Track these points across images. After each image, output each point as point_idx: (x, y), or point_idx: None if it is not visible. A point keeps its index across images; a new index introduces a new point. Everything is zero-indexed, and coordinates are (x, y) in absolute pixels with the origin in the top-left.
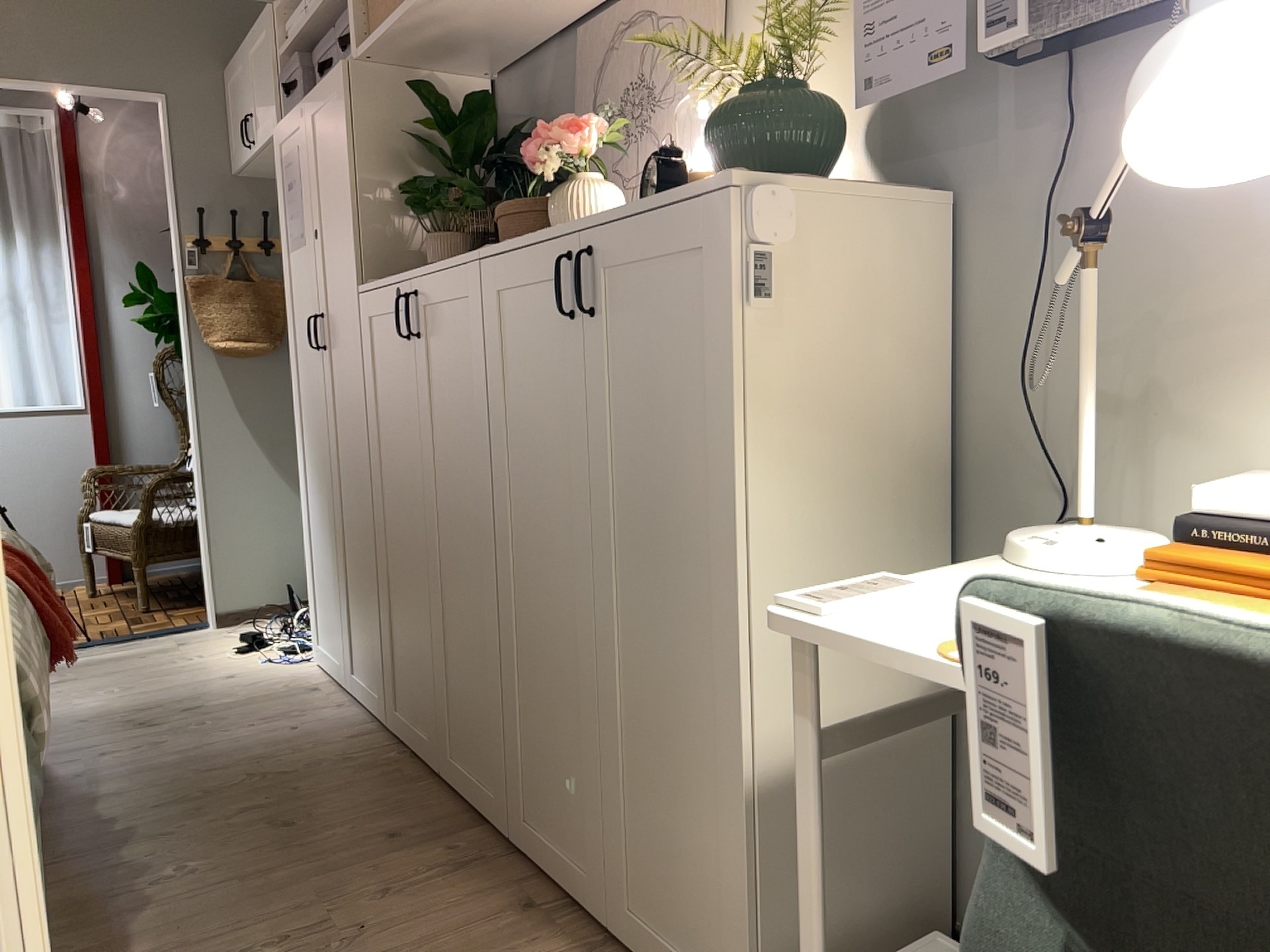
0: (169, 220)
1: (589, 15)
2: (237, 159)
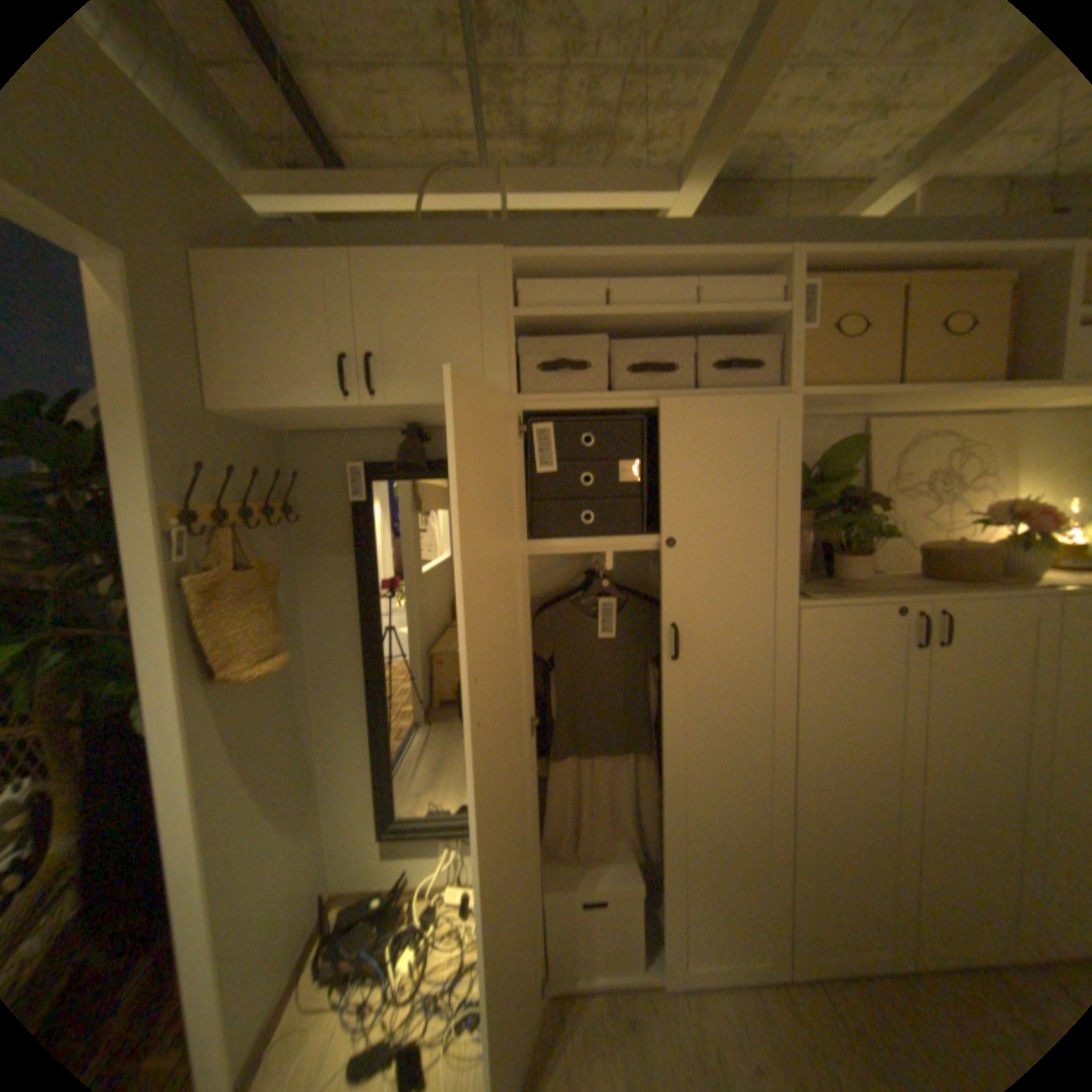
0: (110, 478)
1: (892, 417)
2: (257, 396)
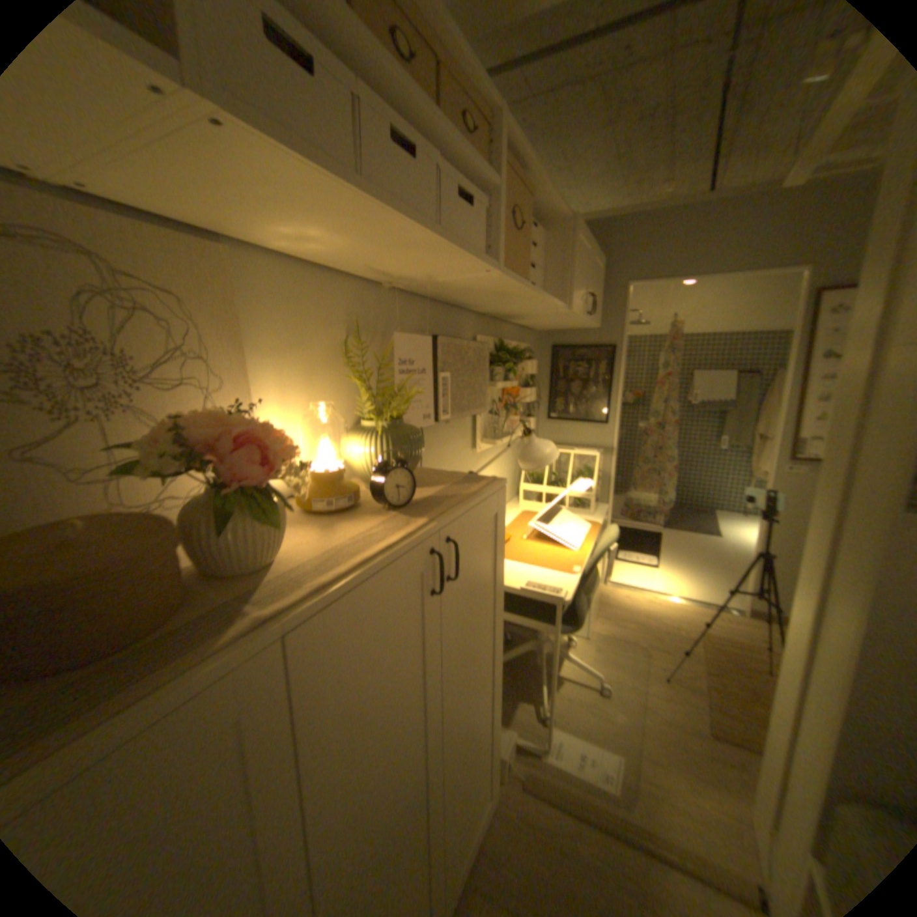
0: None
1: None
2: None
